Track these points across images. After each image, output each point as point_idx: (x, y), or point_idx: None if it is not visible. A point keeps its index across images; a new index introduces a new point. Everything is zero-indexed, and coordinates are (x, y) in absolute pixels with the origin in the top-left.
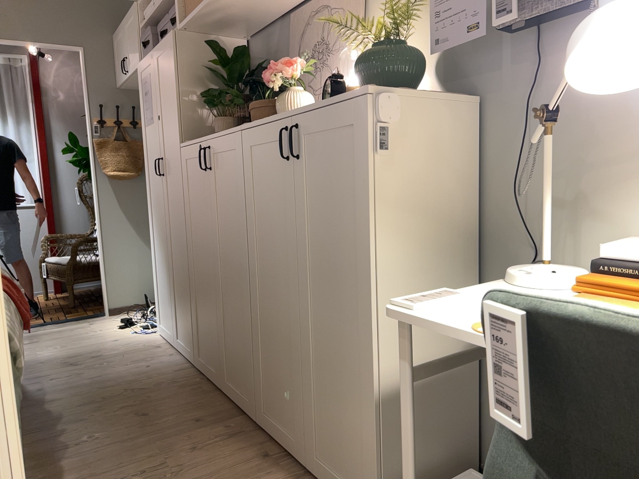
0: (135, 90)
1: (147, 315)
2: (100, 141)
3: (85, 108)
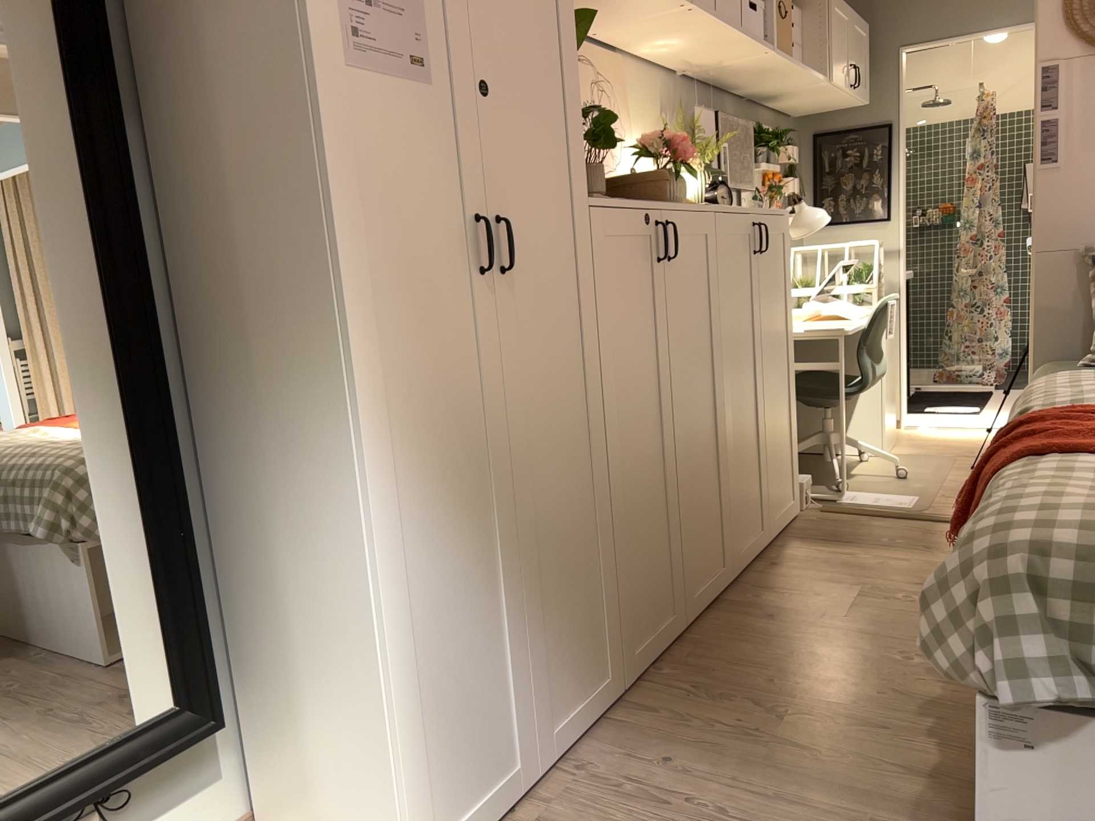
0: None
1: None
2: None
3: None
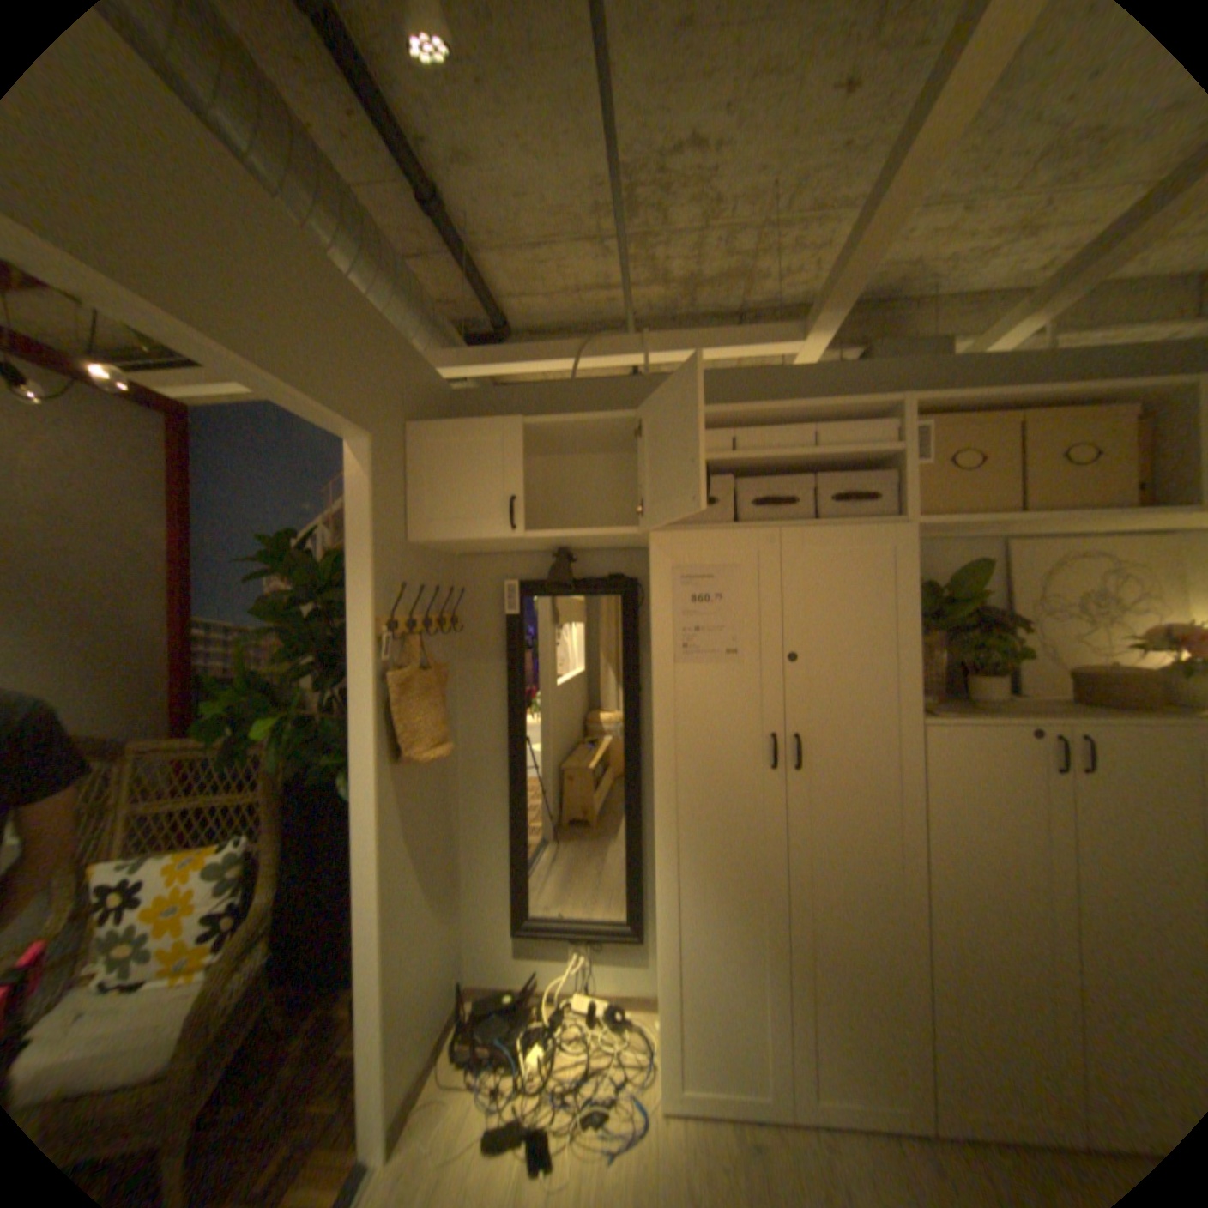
0: (428, 551)
1: (526, 1087)
2: (407, 676)
3: (350, 590)
